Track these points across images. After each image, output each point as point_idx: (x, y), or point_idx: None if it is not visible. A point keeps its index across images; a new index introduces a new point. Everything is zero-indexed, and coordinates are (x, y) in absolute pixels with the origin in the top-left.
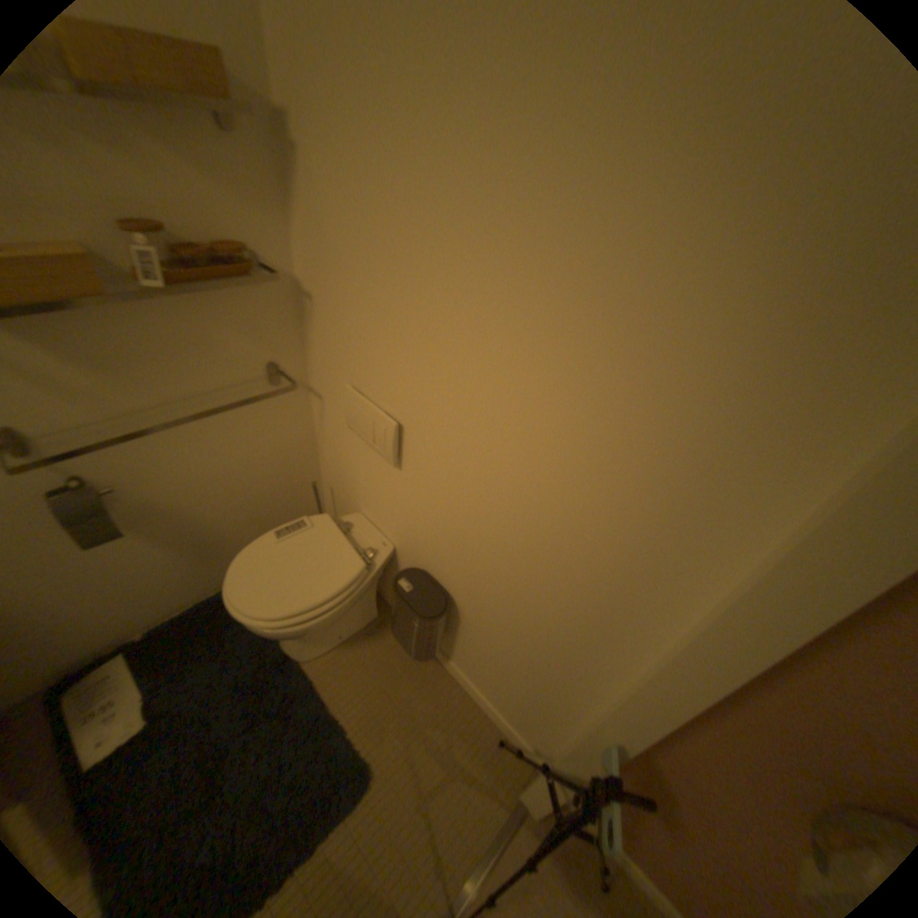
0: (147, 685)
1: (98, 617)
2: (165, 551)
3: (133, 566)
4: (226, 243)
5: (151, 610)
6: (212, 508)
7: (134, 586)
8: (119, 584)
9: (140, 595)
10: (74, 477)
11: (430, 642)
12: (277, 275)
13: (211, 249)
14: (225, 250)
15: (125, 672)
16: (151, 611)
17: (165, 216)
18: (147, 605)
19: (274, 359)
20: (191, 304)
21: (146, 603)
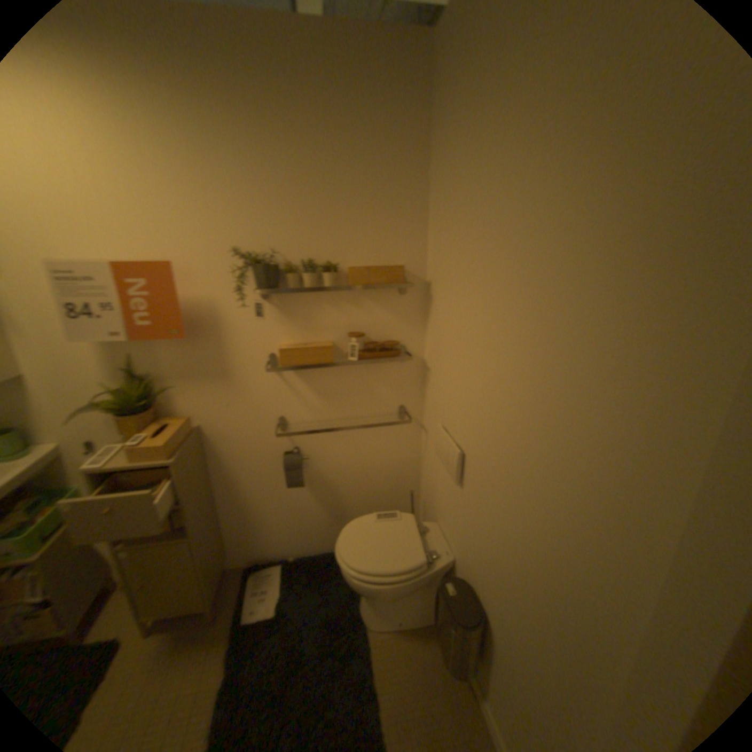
0: (284, 592)
1: (280, 536)
2: (320, 508)
3: (304, 511)
4: (391, 343)
5: (302, 545)
6: (350, 489)
7: (300, 524)
8: (294, 519)
9: (301, 531)
10: (297, 448)
11: (465, 662)
12: (414, 358)
13: (382, 345)
14: (388, 346)
15: (278, 578)
16: (302, 546)
17: (368, 331)
18: (302, 540)
19: (405, 405)
20: (368, 371)
21: (302, 539)
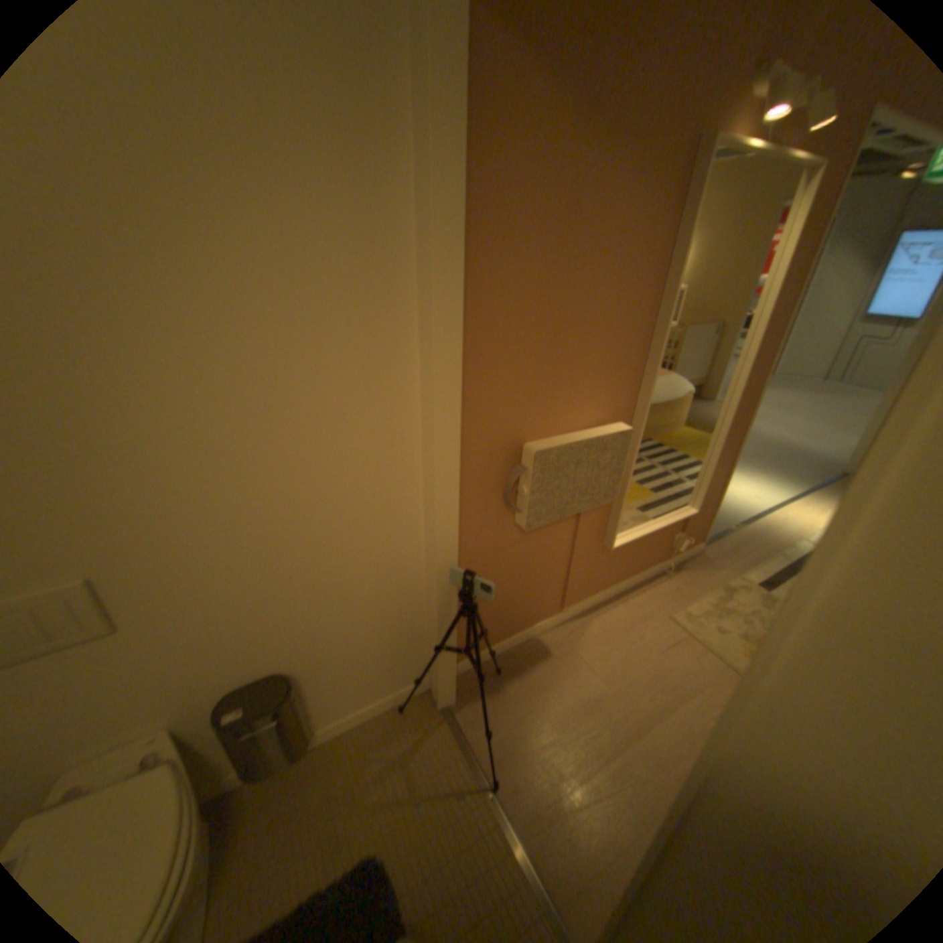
0: None
1: None
2: None
3: None
4: None
5: None
6: None
7: None
8: None
9: None
10: None
11: (294, 731)
12: None
13: None
14: None
15: None
16: None
17: None
18: None
19: None
20: None
21: None
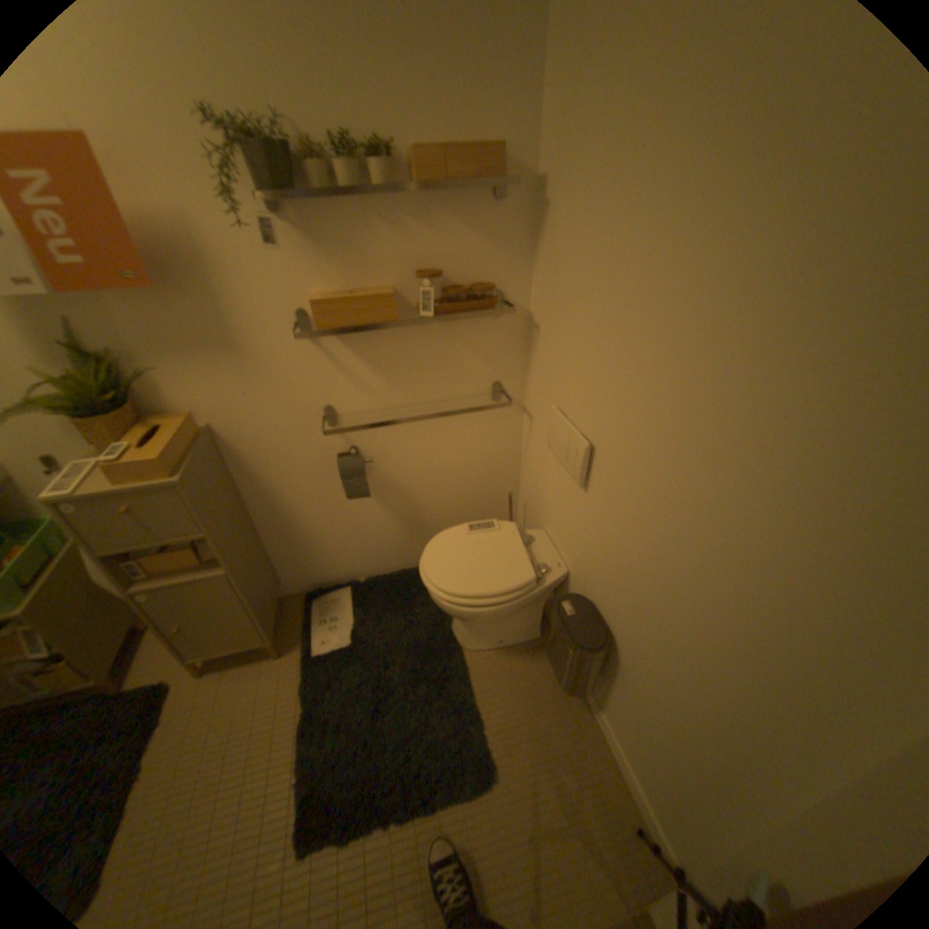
0: (360, 616)
1: (346, 554)
2: (394, 519)
3: (373, 524)
4: (483, 285)
5: (376, 562)
6: (431, 495)
7: (370, 539)
8: (362, 534)
9: (372, 547)
10: (356, 447)
11: (584, 680)
12: (516, 310)
13: (471, 289)
14: (480, 290)
15: (350, 601)
16: (376, 563)
17: (447, 267)
18: (374, 557)
19: (501, 380)
20: (450, 332)
21: (374, 555)
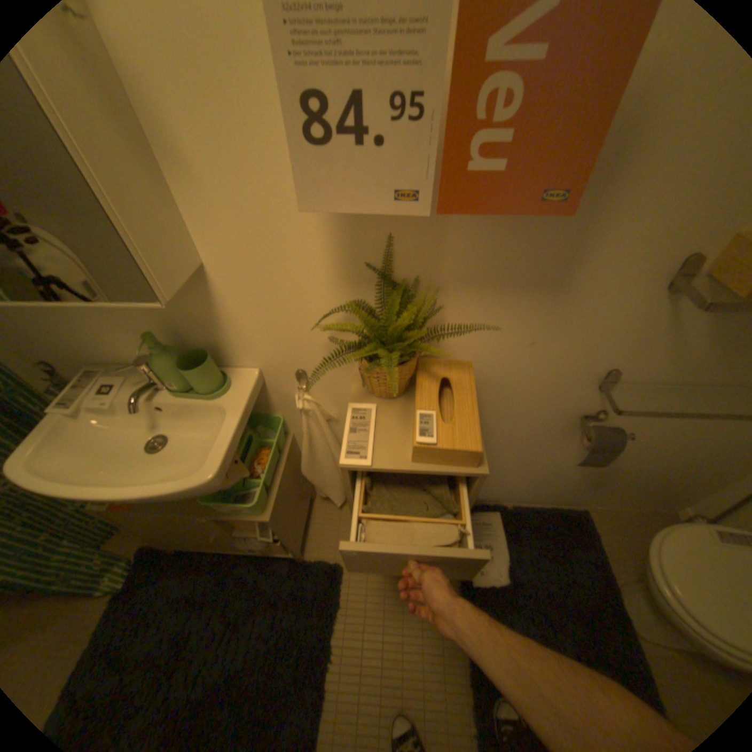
0: (518, 554)
1: (510, 486)
2: (582, 472)
3: (558, 472)
4: None
5: (531, 496)
6: (642, 462)
7: (543, 481)
8: (539, 477)
9: (539, 487)
10: (607, 411)
11: None
12: None
13: None
14: None
15: (504, 531)
16: (531, 497)
17: None
18: (534, 493)
19: None
20: None
21: (535, 492)
